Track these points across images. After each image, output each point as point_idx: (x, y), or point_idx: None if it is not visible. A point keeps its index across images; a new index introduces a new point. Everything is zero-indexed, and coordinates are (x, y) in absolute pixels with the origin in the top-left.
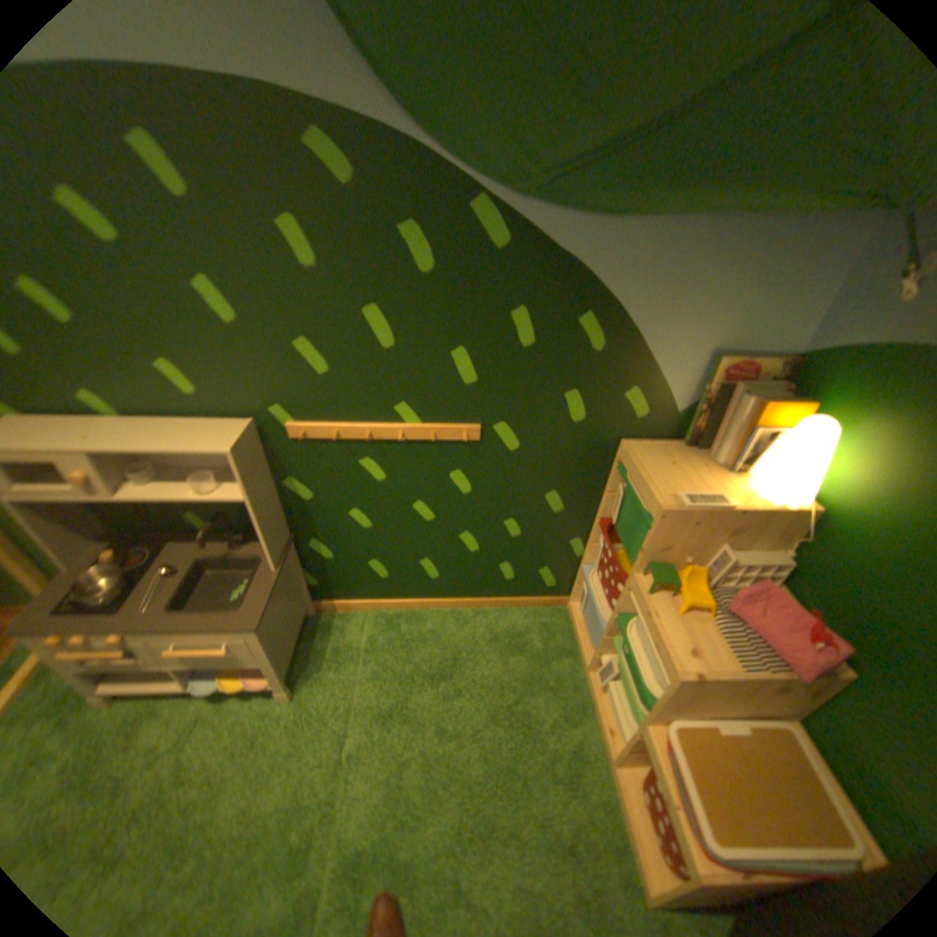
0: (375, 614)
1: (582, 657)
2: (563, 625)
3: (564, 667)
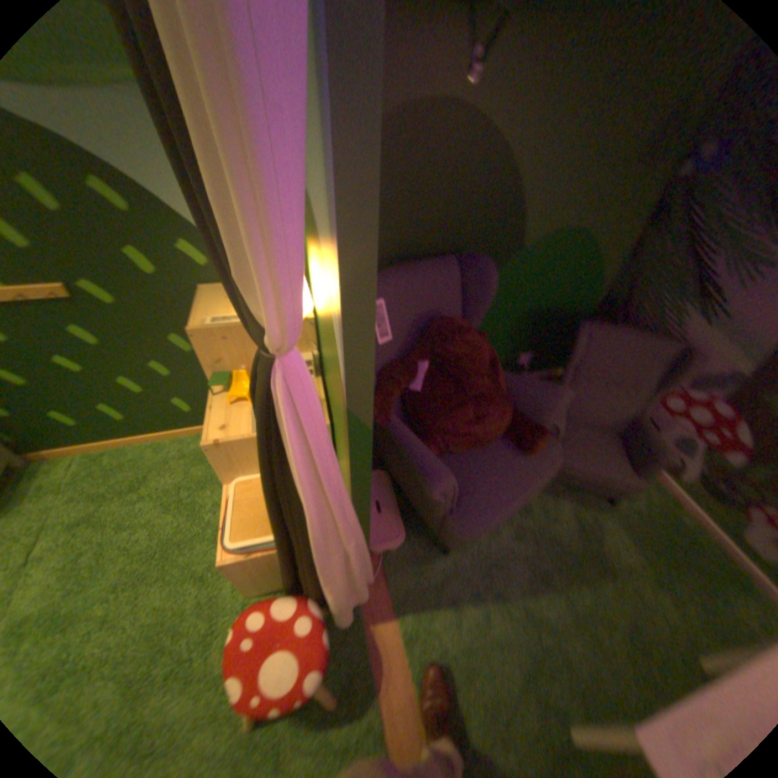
0: (81, 457)
1: None
2: None
3: None
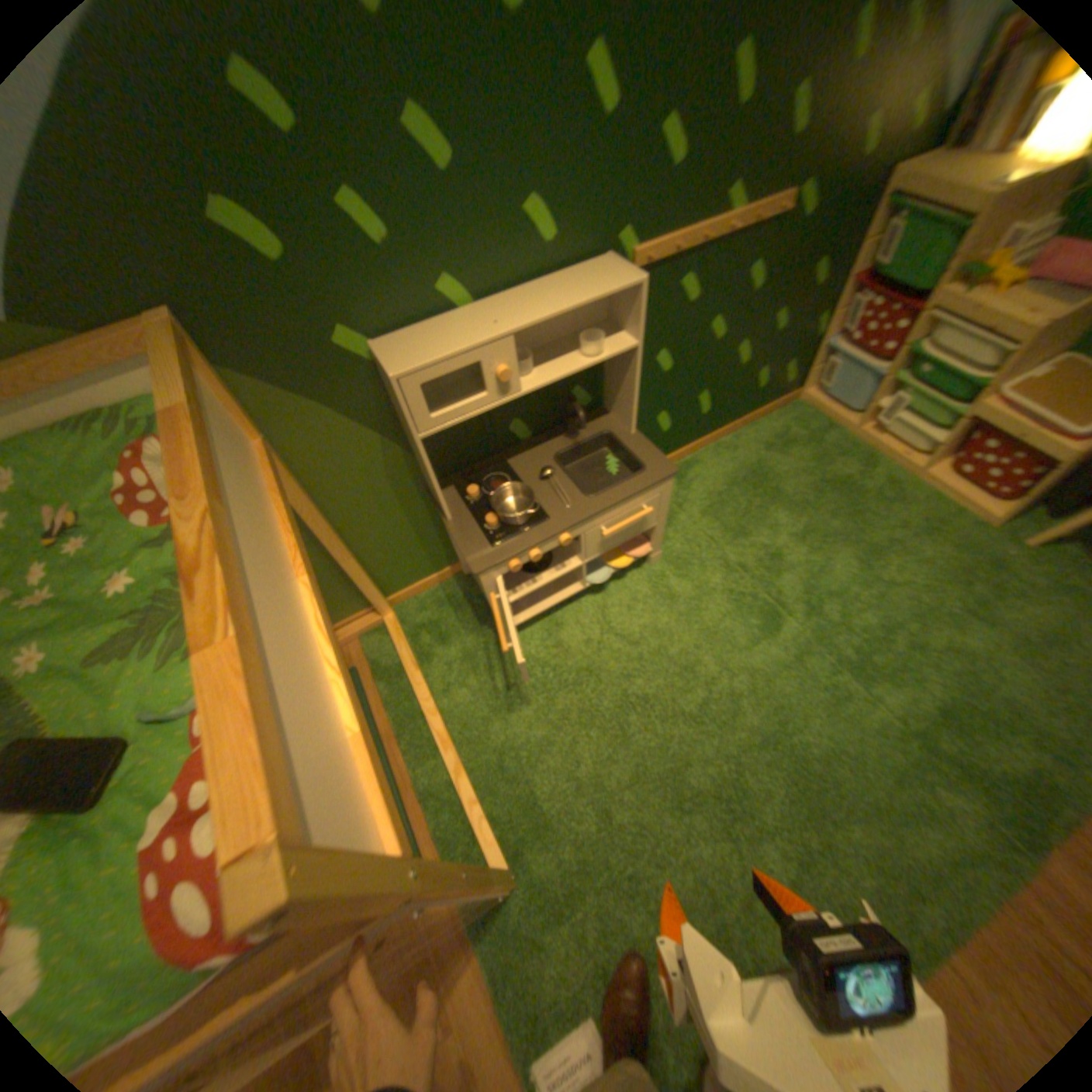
0: None
1: (841, 425)
2: (808, 412)
3: (832, 438)
